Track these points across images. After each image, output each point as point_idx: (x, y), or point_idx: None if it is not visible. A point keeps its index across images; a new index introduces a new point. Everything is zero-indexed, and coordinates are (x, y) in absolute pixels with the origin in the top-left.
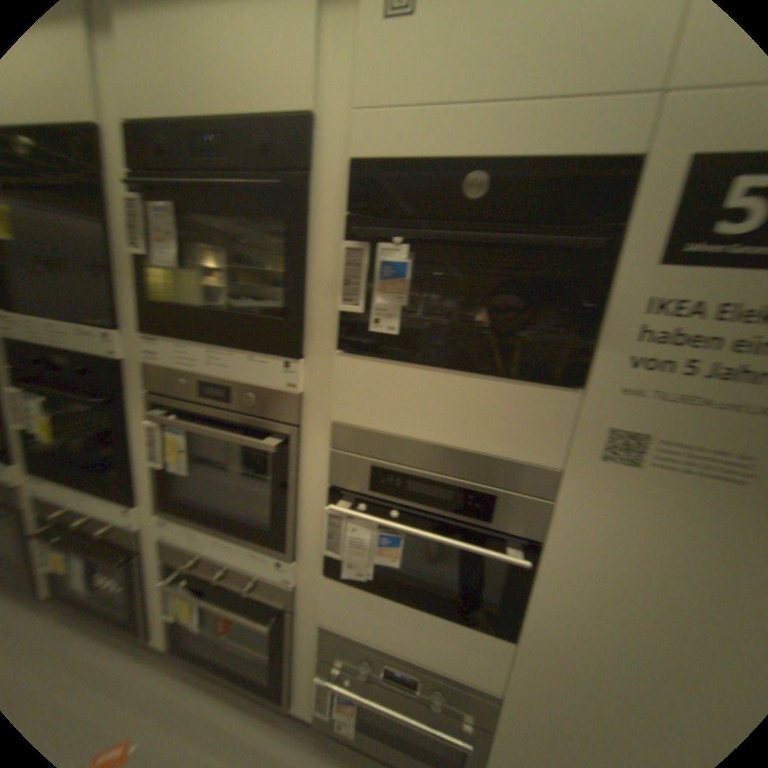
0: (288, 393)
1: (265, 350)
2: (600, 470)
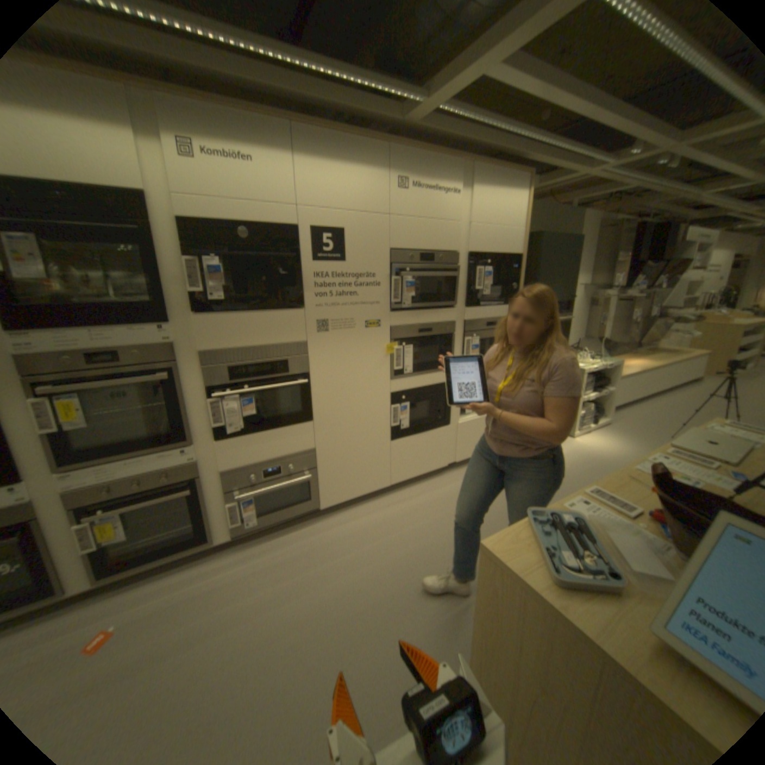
0: (161, 345)
1: (137, 323)
2: (317, 337)
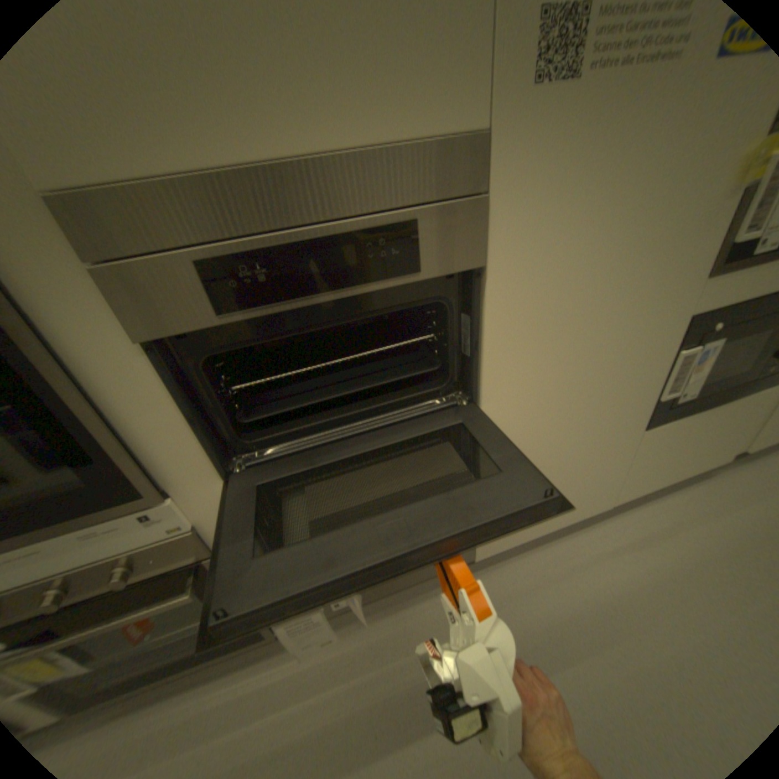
0: None
1: None
2: (532, 105)
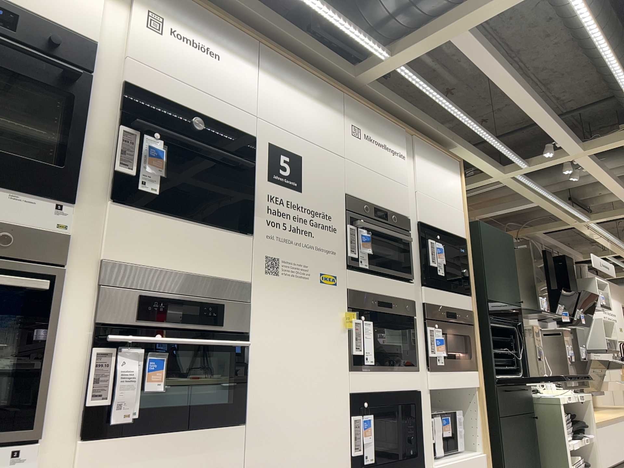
0: (51, 234)
1: (30, 191)
2: (265, 280)
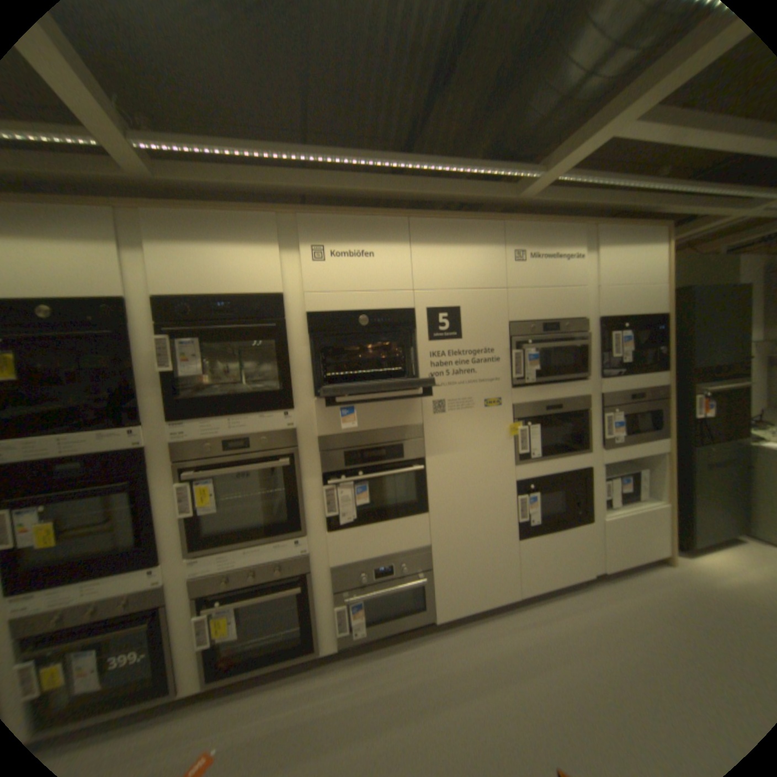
0: (286, 431)
1: (268, 410)
2: (433, 418)
